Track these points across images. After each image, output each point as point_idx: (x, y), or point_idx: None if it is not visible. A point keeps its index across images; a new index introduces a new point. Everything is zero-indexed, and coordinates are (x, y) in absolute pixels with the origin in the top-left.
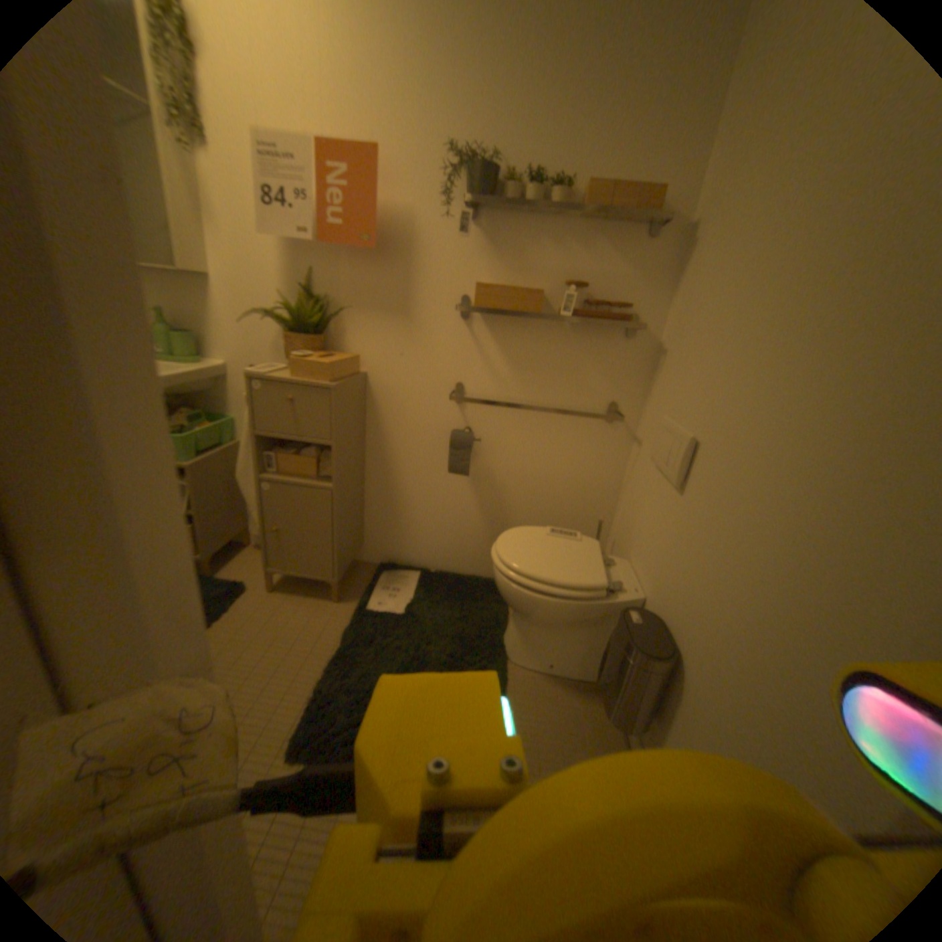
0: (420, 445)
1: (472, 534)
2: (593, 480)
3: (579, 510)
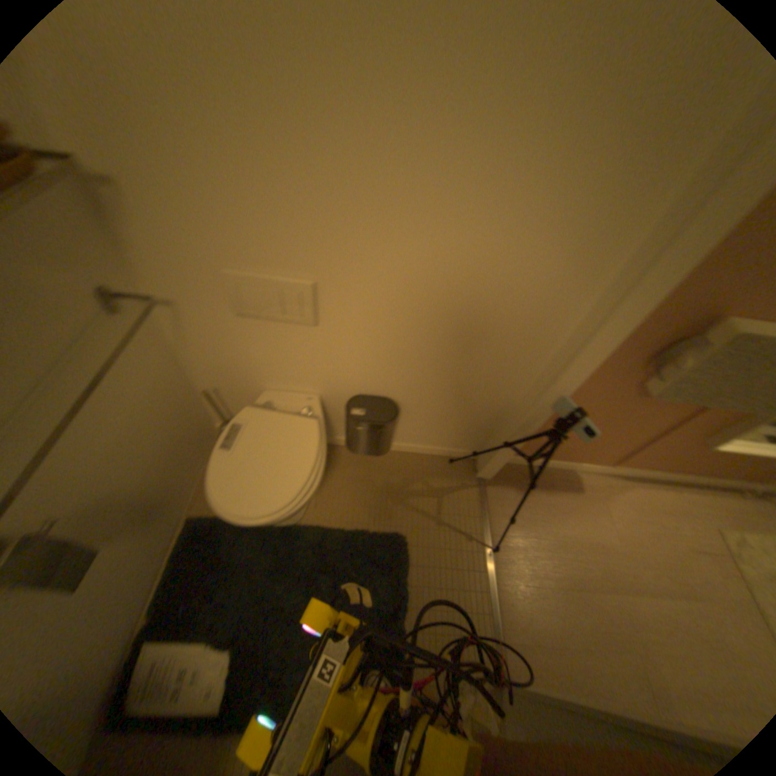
0: None
1: (130, 558)
2: (156, 376)
3: (170, 409)
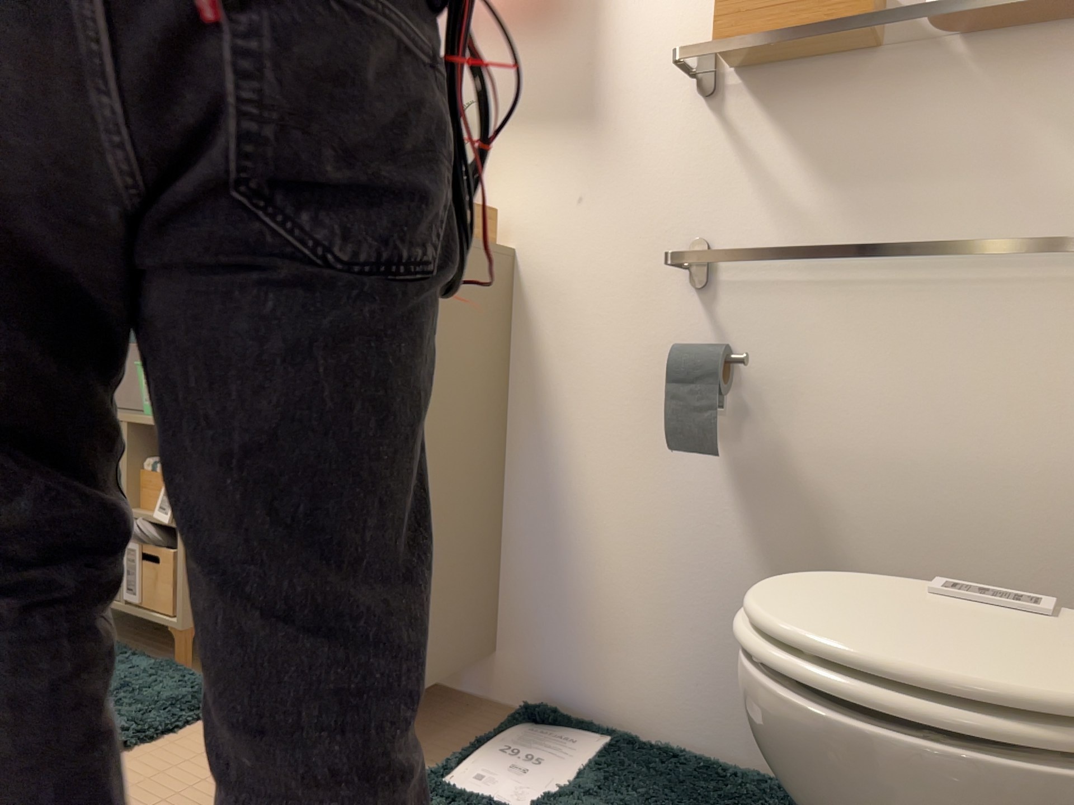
0: (612, 400)
1: None
2: None
3: (1056, 570)
